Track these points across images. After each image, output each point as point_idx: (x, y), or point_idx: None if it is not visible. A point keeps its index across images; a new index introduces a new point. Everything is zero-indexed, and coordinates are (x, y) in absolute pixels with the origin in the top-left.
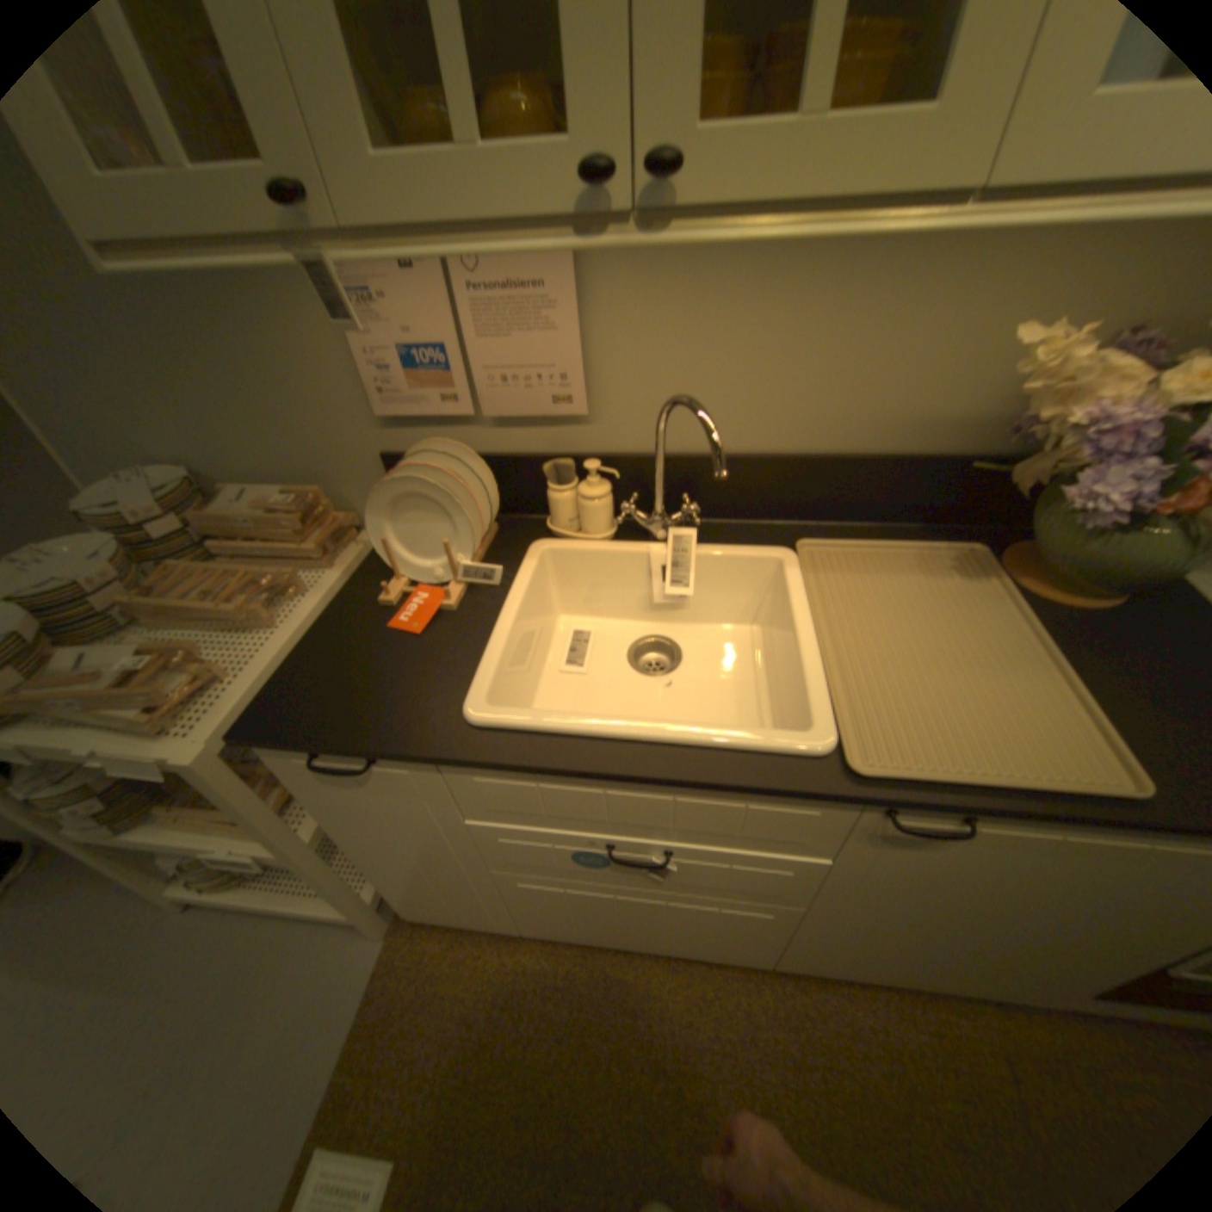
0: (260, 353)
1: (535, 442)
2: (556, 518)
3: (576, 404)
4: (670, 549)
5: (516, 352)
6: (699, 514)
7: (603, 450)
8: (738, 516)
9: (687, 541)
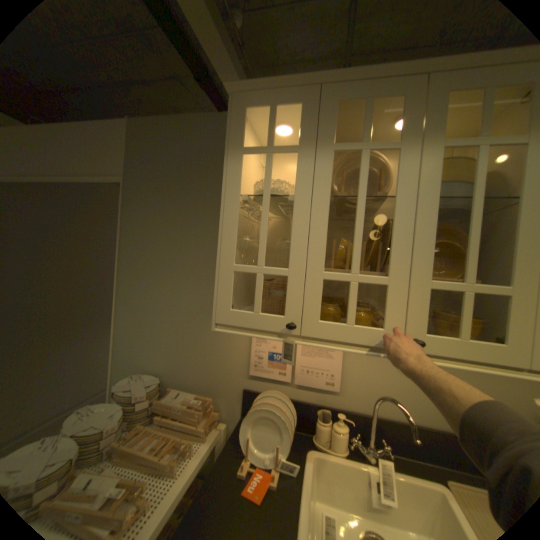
0: (215, 344)
1: (312, 399)
2: (320, 440)
3: (335, 387)
4: (381, 473)
5: (315, 364)
6: (391, 453)
7: (343, 409)
8: (408, 457)
9: (389, 470)
